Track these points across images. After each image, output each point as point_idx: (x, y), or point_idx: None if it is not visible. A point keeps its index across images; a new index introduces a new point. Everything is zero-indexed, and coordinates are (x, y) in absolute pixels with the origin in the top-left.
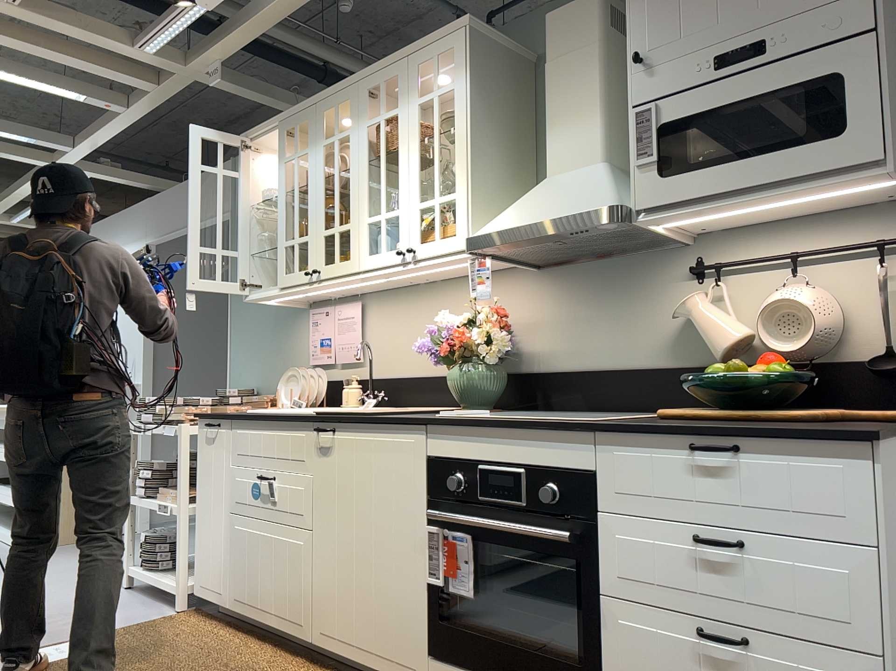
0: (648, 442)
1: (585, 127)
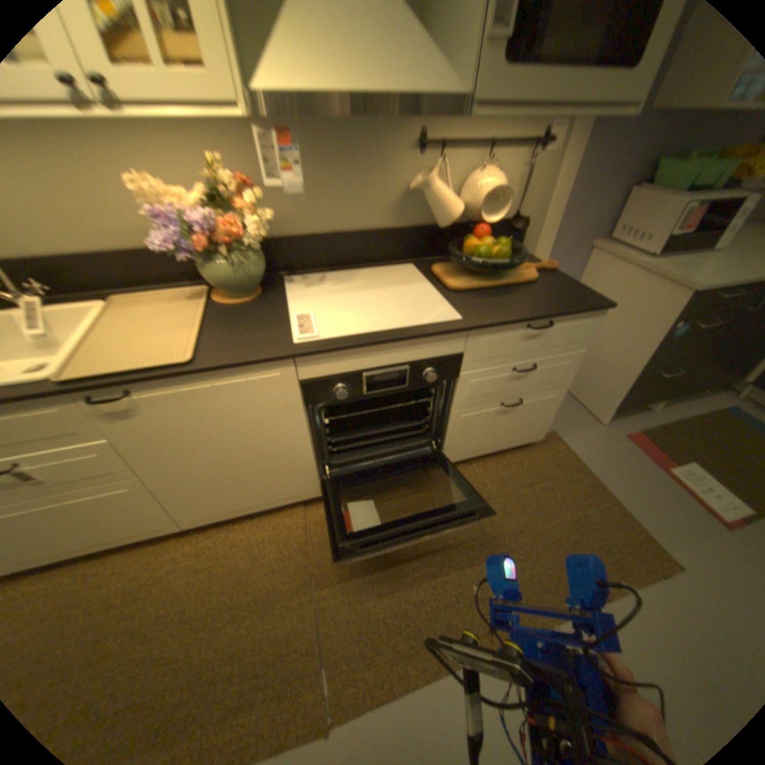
0: (503, 328)
1: None
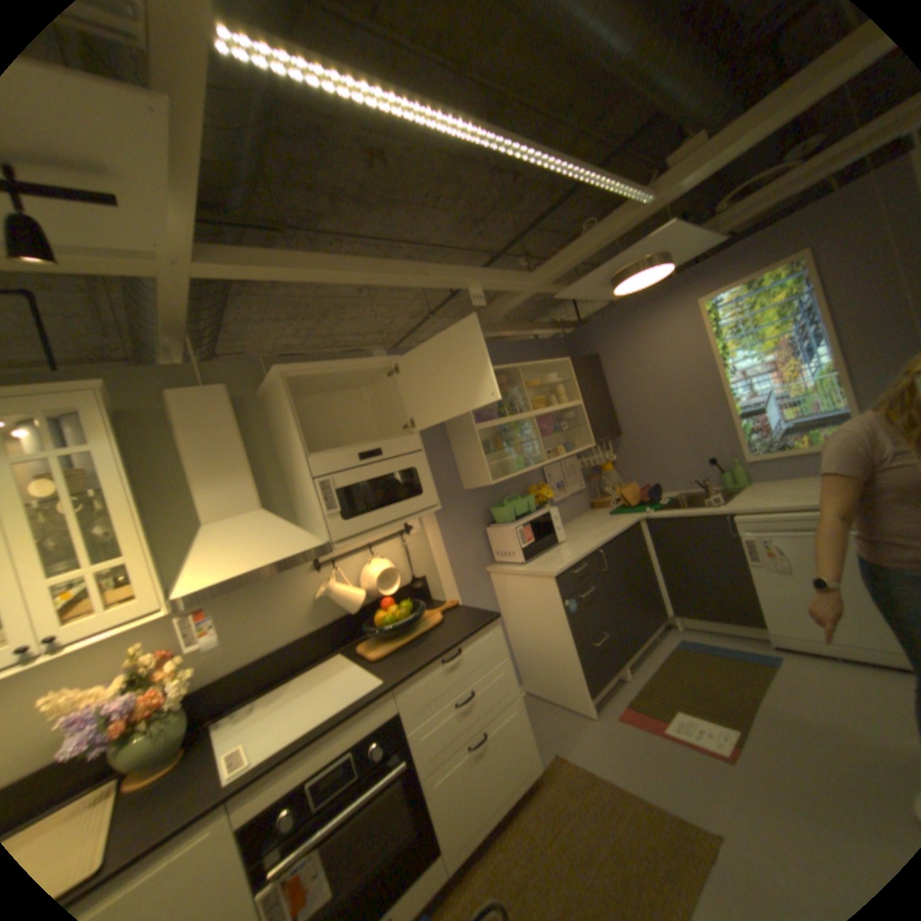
0: (421, 676)
1: (237, 485)
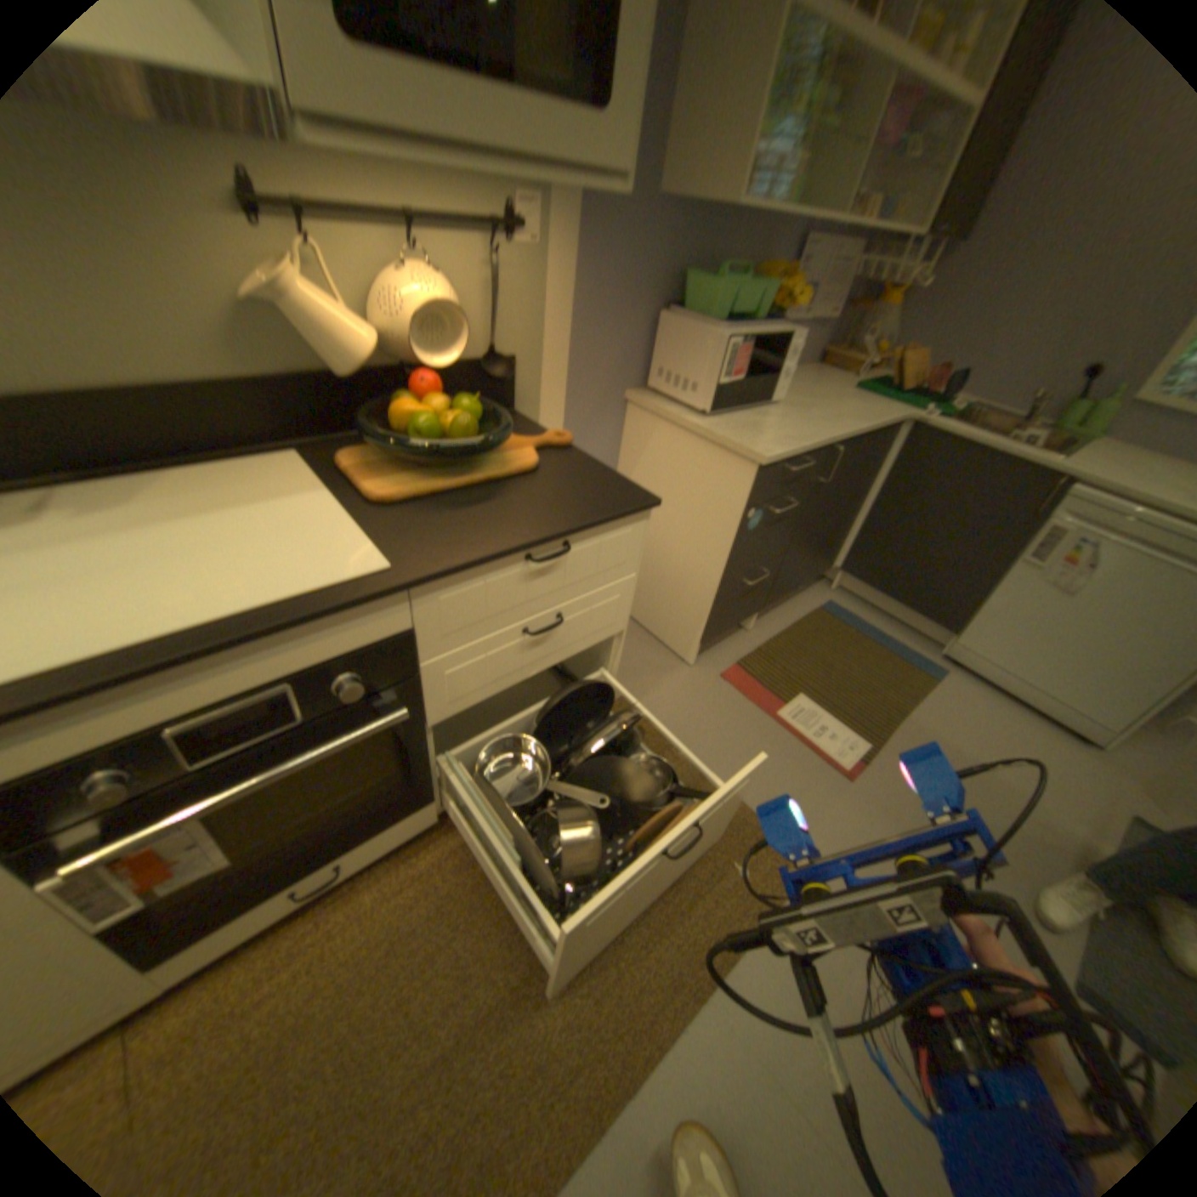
0: (480, 569)
1: None
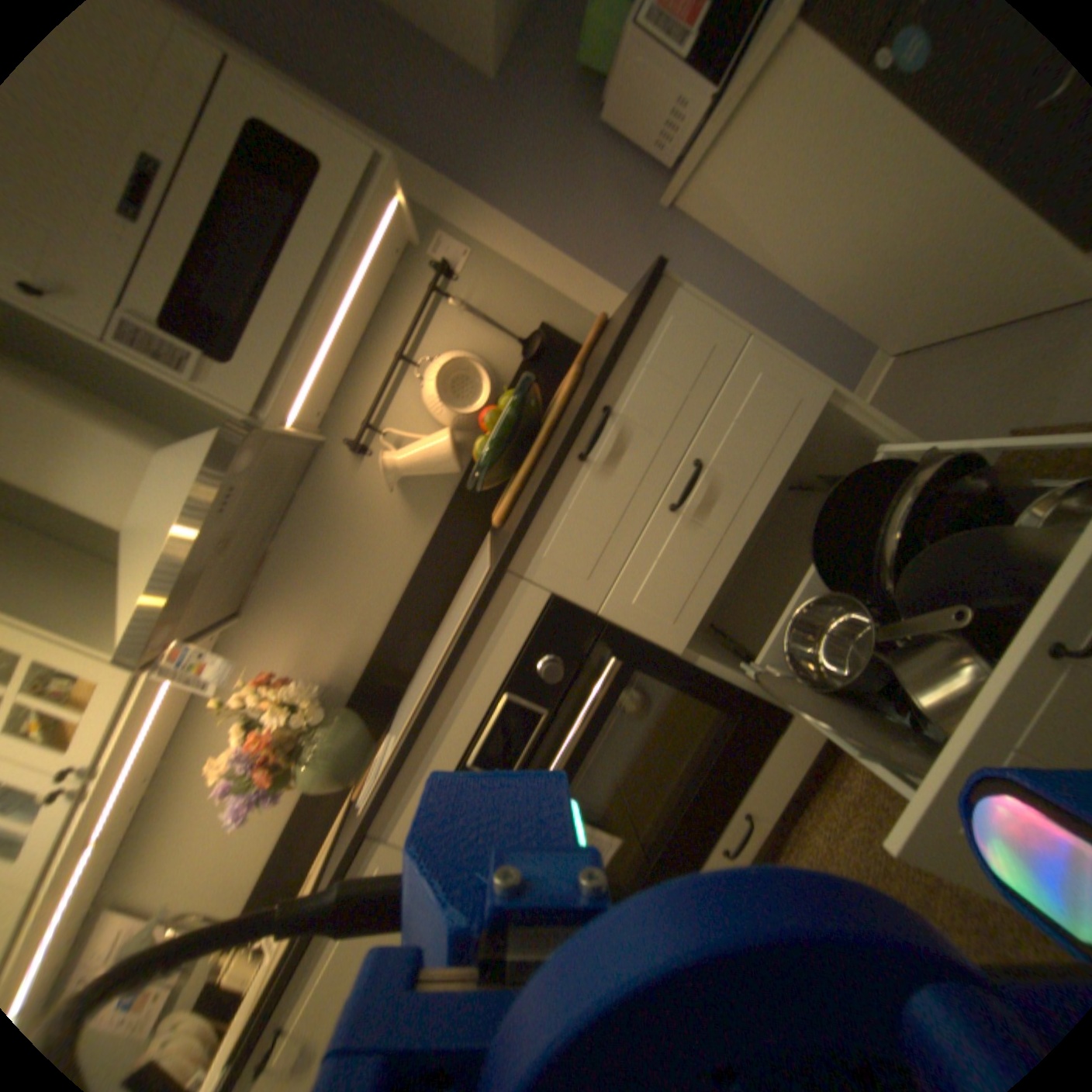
0: (550, 505)
1: (86, 440)
